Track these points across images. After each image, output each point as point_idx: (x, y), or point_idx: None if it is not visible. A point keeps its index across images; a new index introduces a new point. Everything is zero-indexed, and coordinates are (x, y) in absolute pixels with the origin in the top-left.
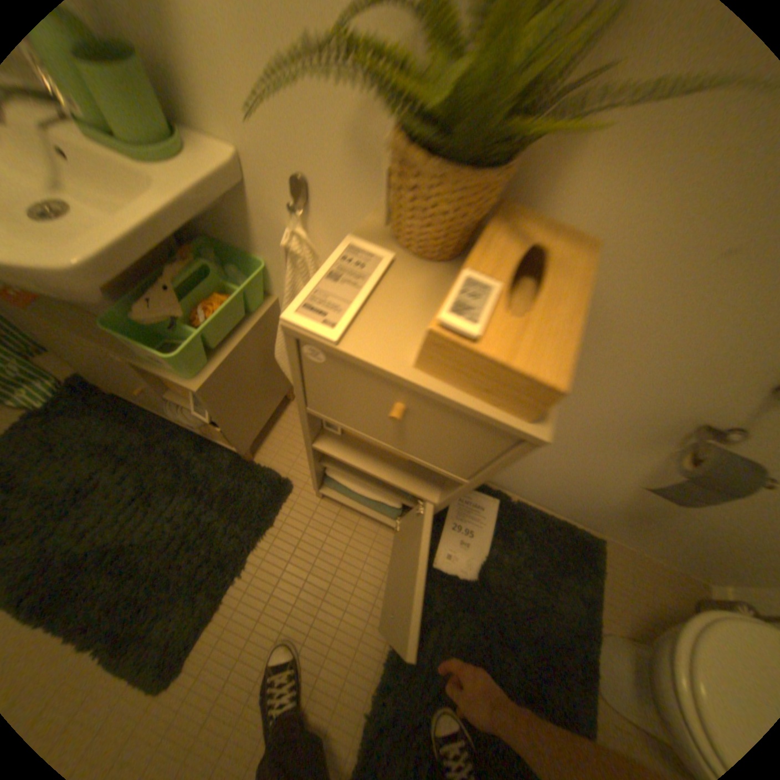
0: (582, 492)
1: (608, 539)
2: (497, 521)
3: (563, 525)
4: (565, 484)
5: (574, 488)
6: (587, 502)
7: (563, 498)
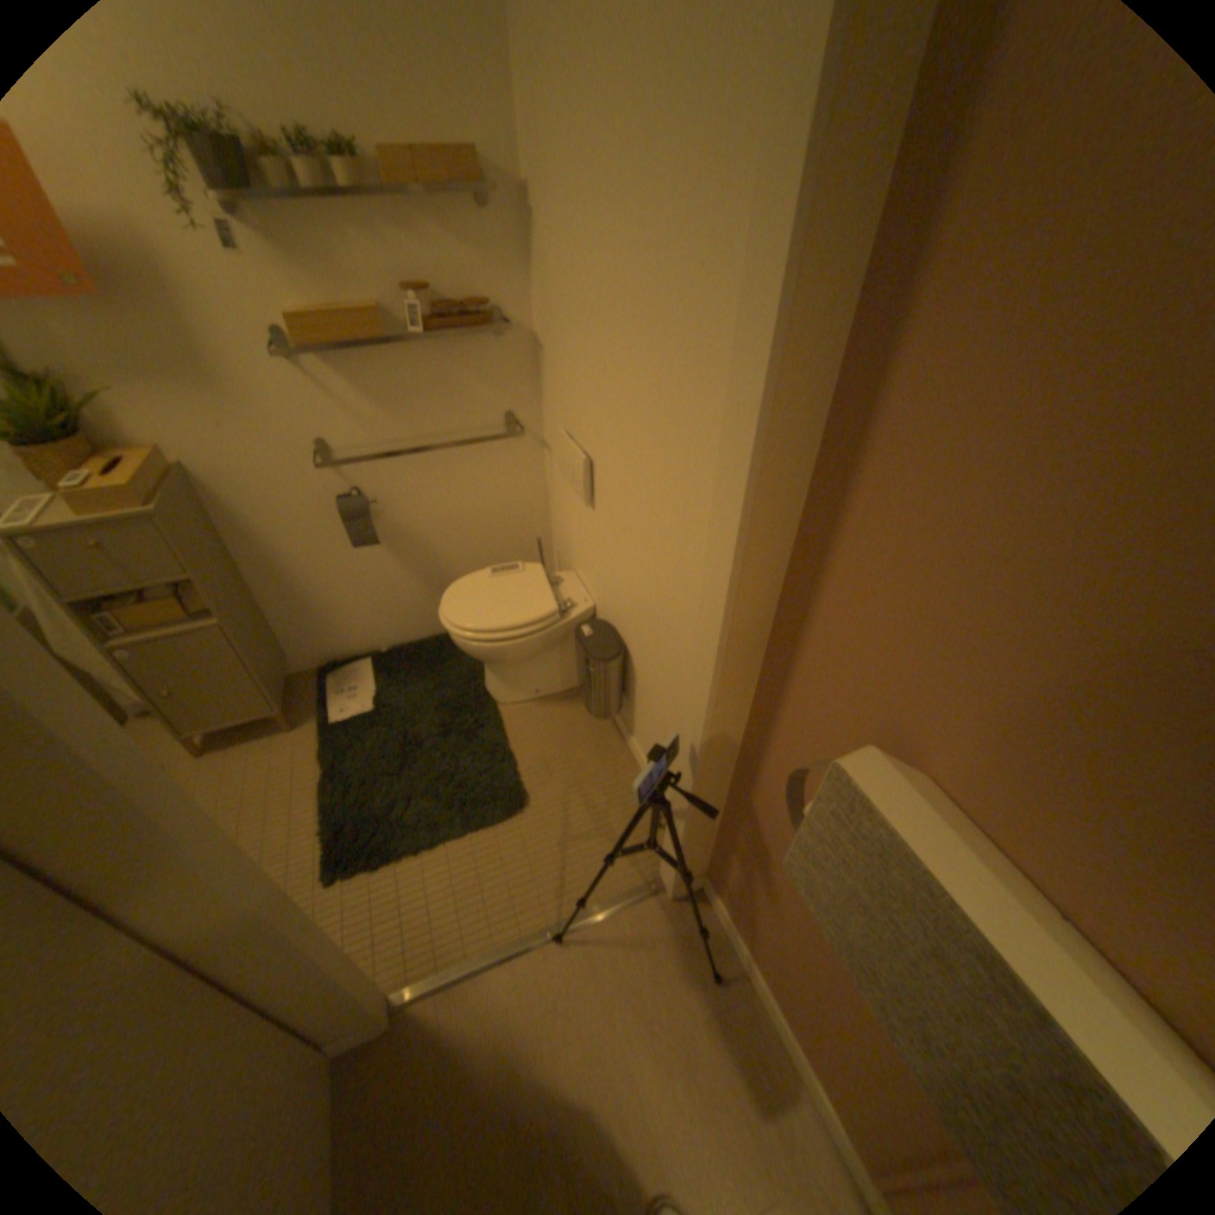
0: (397, 601)
1: None
2: (372, 670)
3: (427, 641)
4: (383, 605)
5: (390, 603)
6: (413, 608)
7: (403, 620)
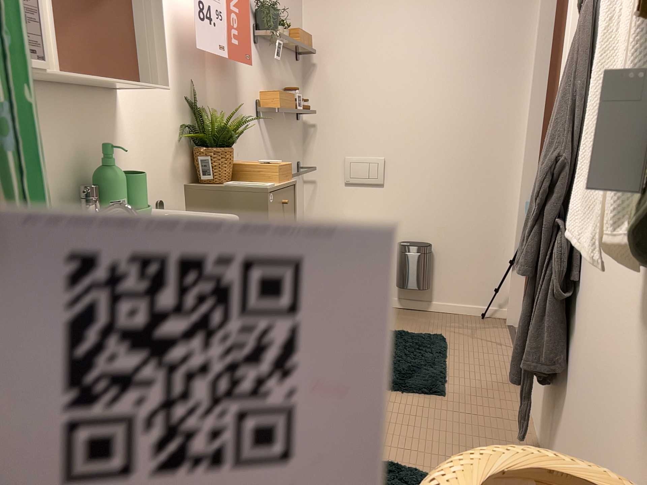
0: None
1: None
2: None
3: None
4: None
5: None
6: None
7: None
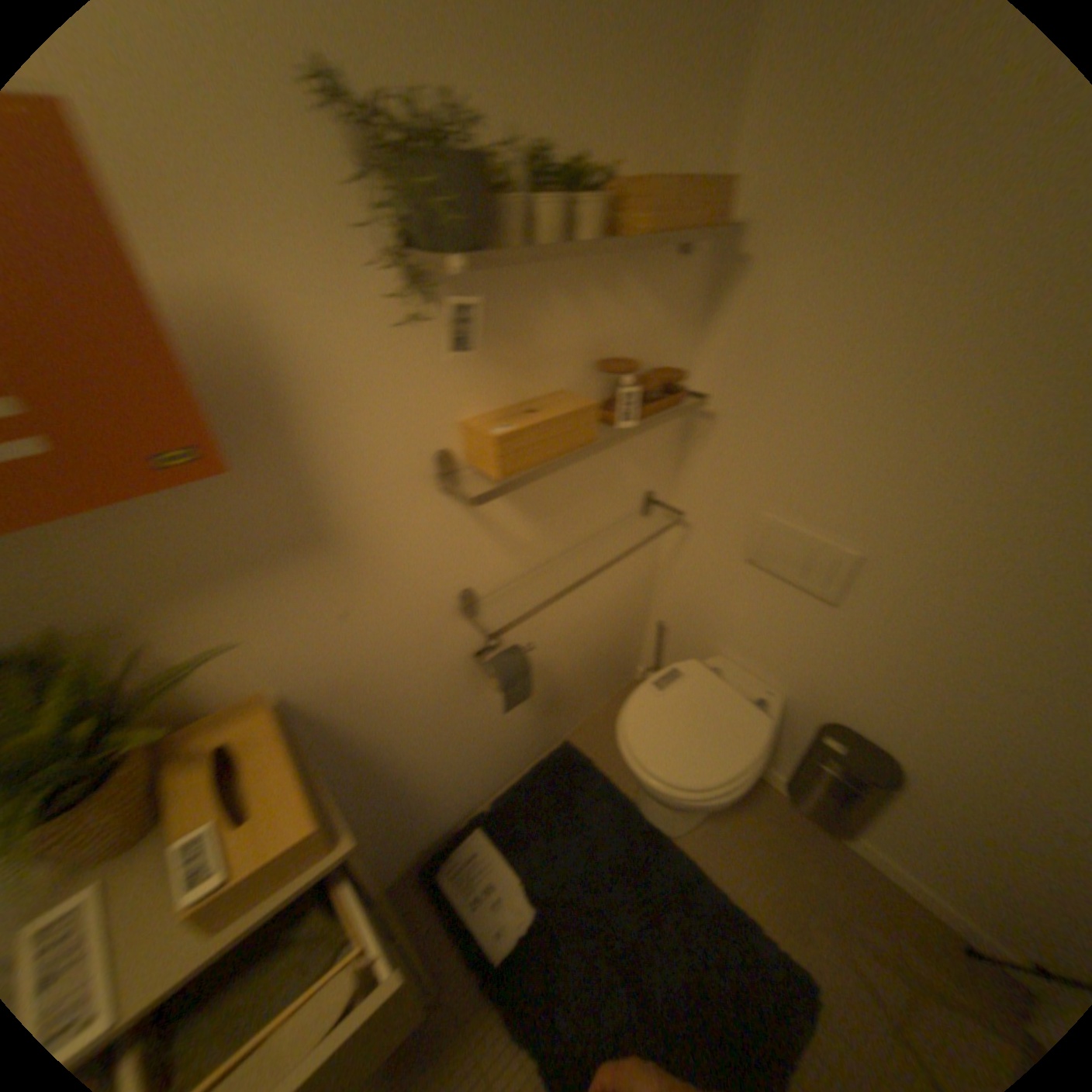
0: (506, 745)
1: (567, 739)
2: (494, 848)
3: (534, 775)
4: (492, 756)
5: (499, 750)
6: (520, 743)
7: (507, 762)
